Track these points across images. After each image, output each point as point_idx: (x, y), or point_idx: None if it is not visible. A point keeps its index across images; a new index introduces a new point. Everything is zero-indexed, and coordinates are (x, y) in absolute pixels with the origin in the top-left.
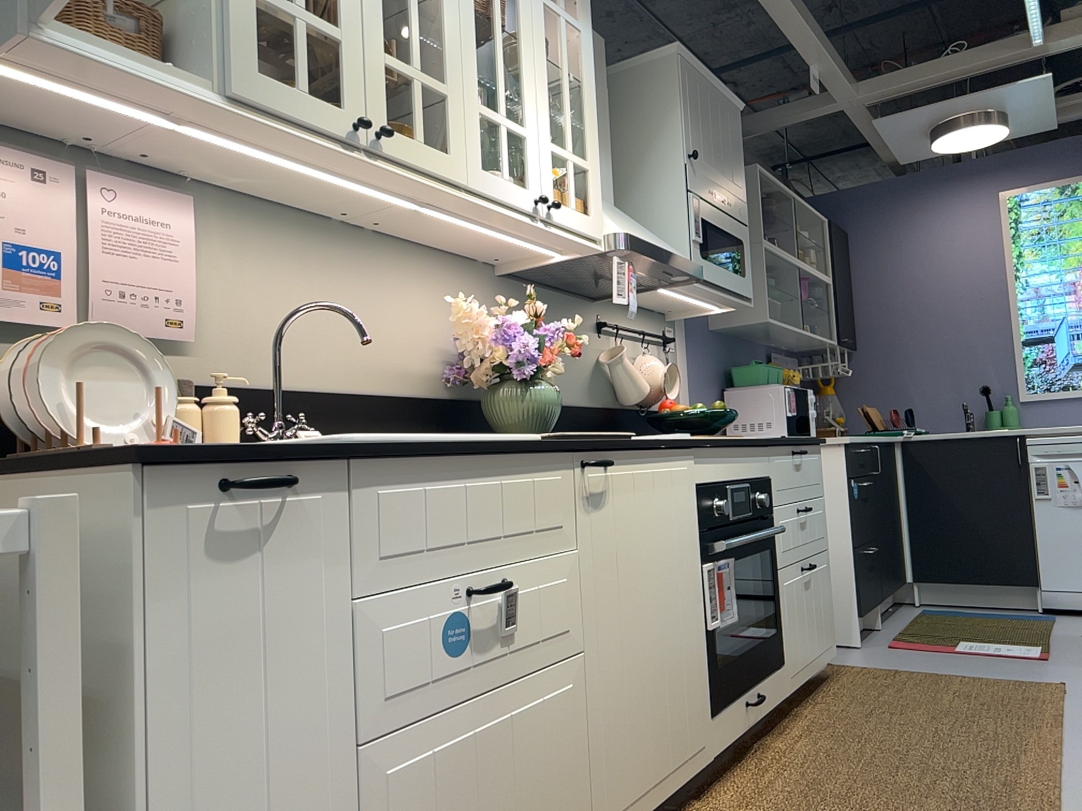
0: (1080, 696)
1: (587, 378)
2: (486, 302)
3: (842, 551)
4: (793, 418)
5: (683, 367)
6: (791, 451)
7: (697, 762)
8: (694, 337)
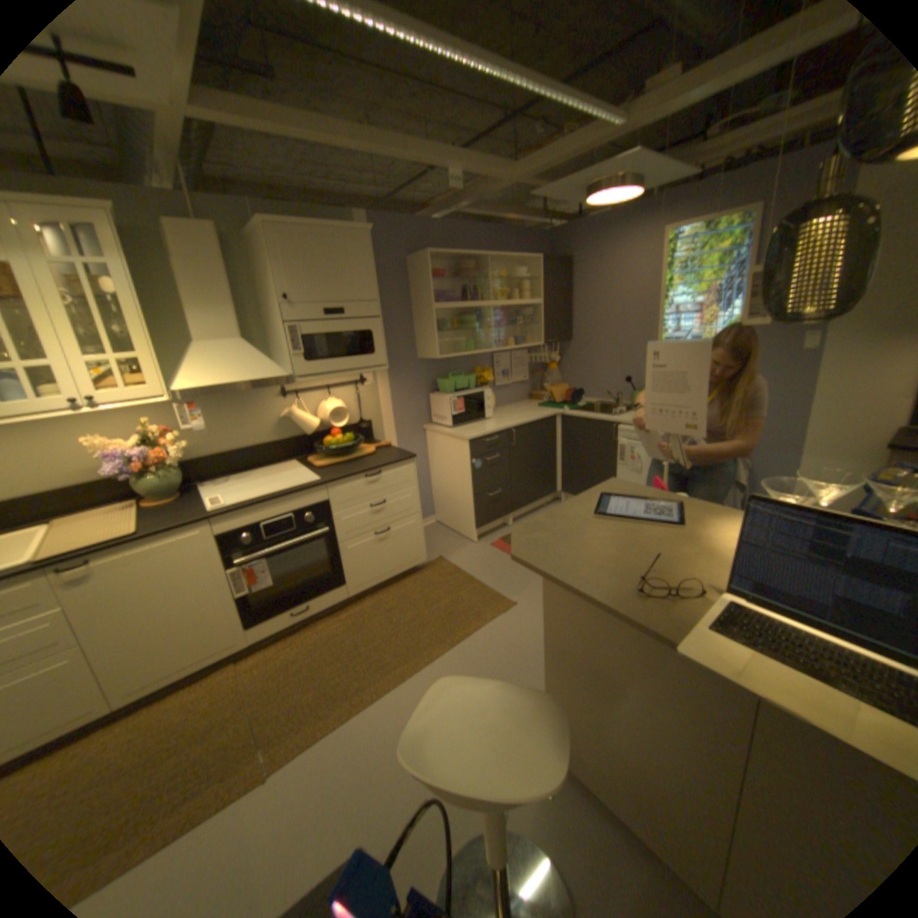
0: (506, 621)
1: (270, 428)
2: (157, 415)
3: (468, 497)
4: (457, 417)
5: (382, 393)
6: (360, 479)
7: (225, 654)
8: (395, 371)
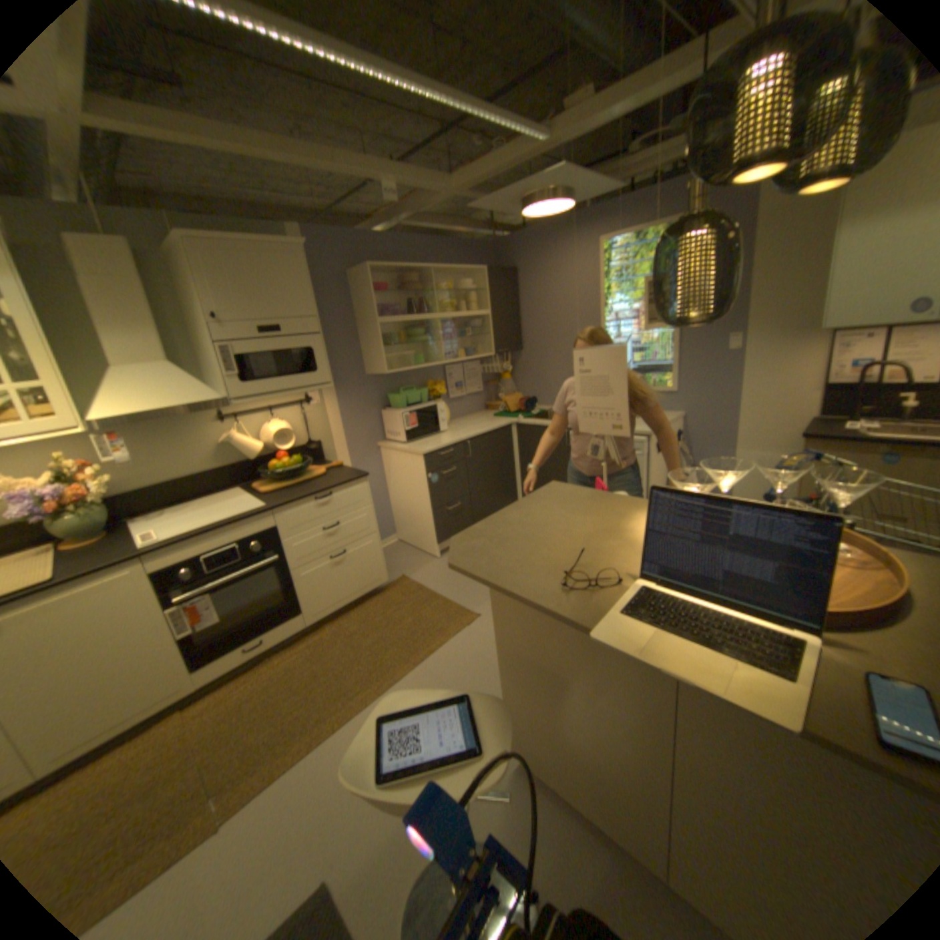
0: (469, 633)
1: (207, 455)
2: (73, 448)
3: (427, 512)
4: (410, 432)
5: (329, 411)
6: (309, 502)
7: (168, 702)
8: (342, 388)
